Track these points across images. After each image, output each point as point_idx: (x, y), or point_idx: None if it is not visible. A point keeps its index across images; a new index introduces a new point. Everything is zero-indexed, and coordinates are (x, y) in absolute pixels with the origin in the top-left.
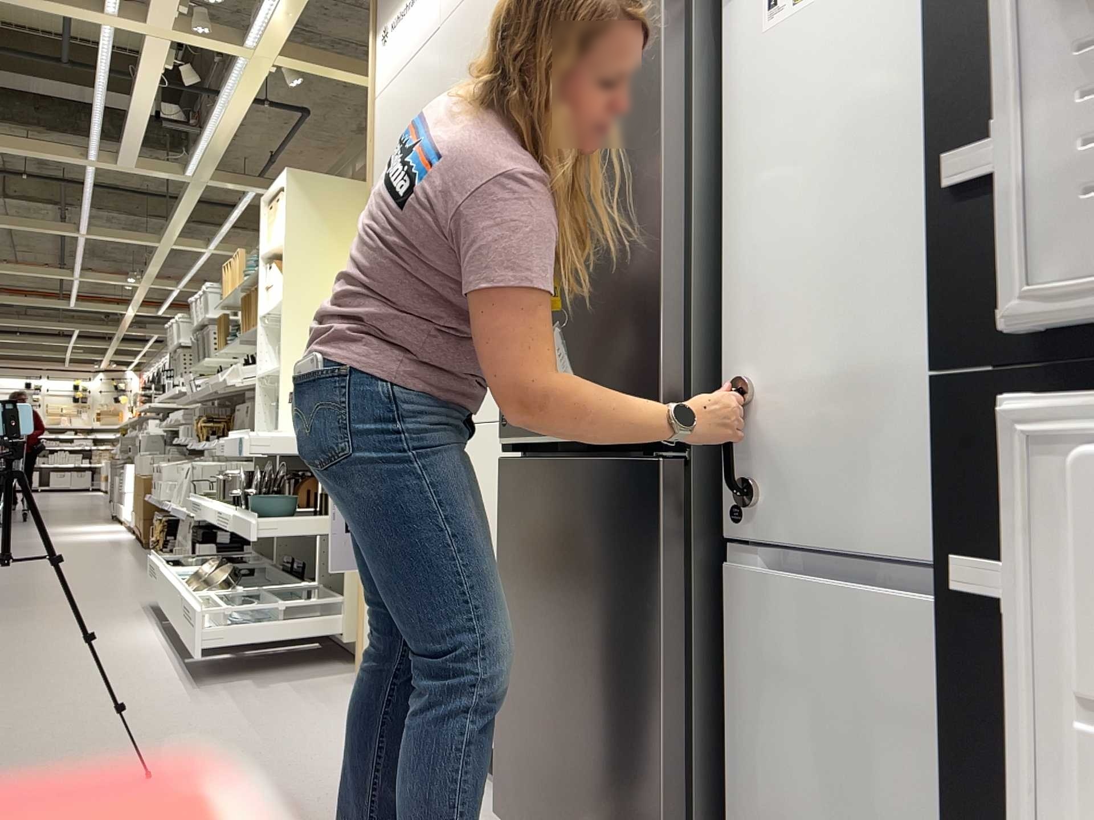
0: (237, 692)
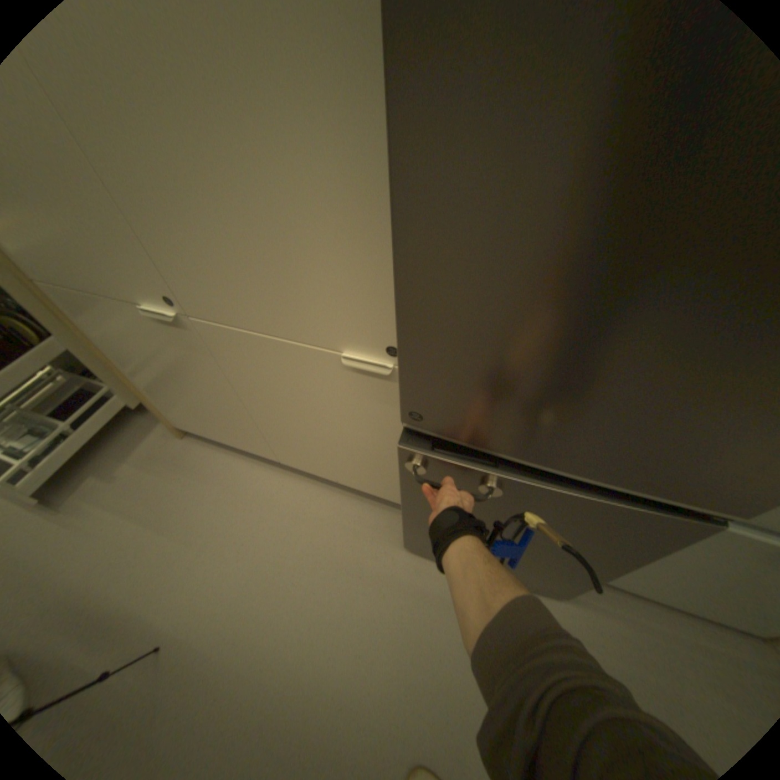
0: (95, 497)
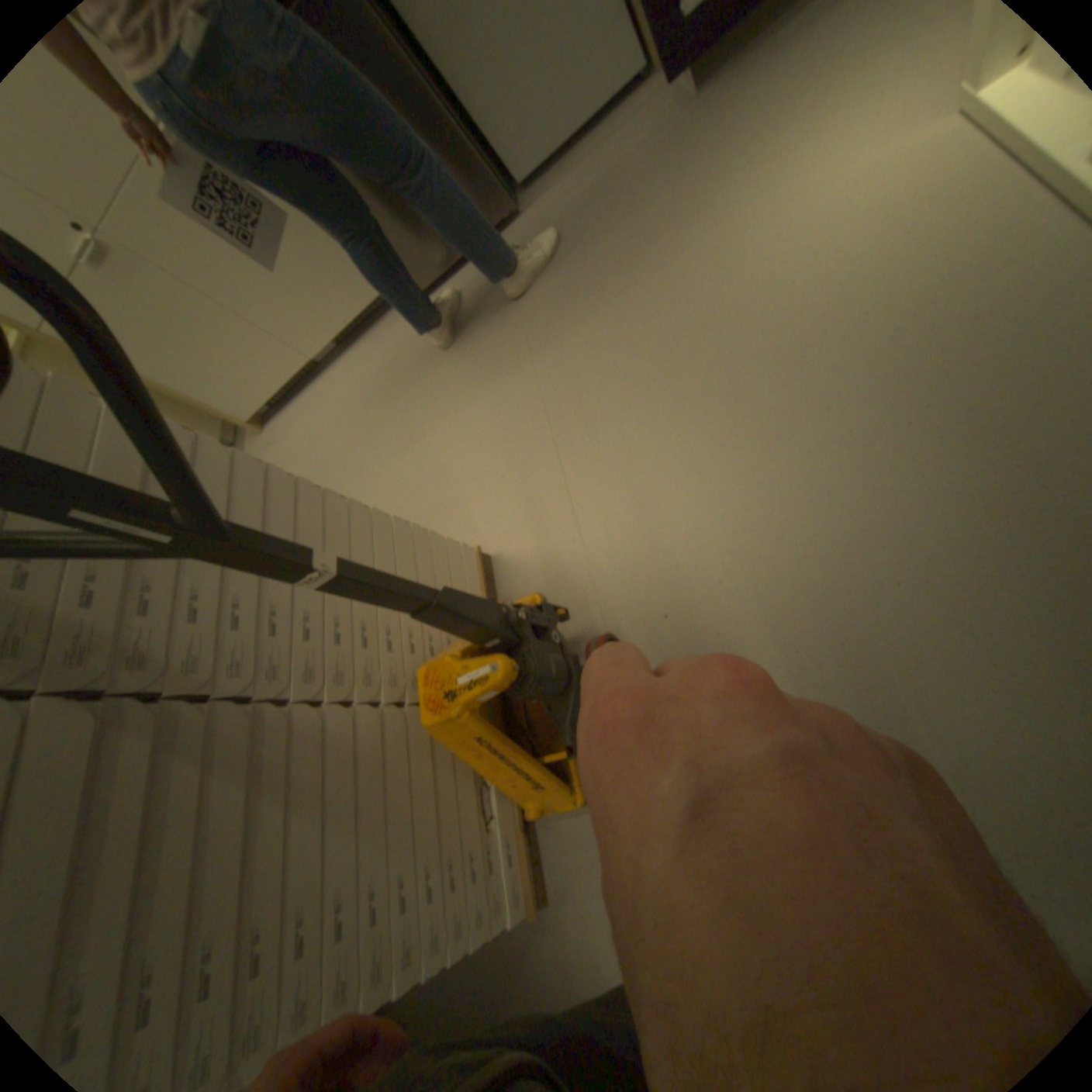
0: None
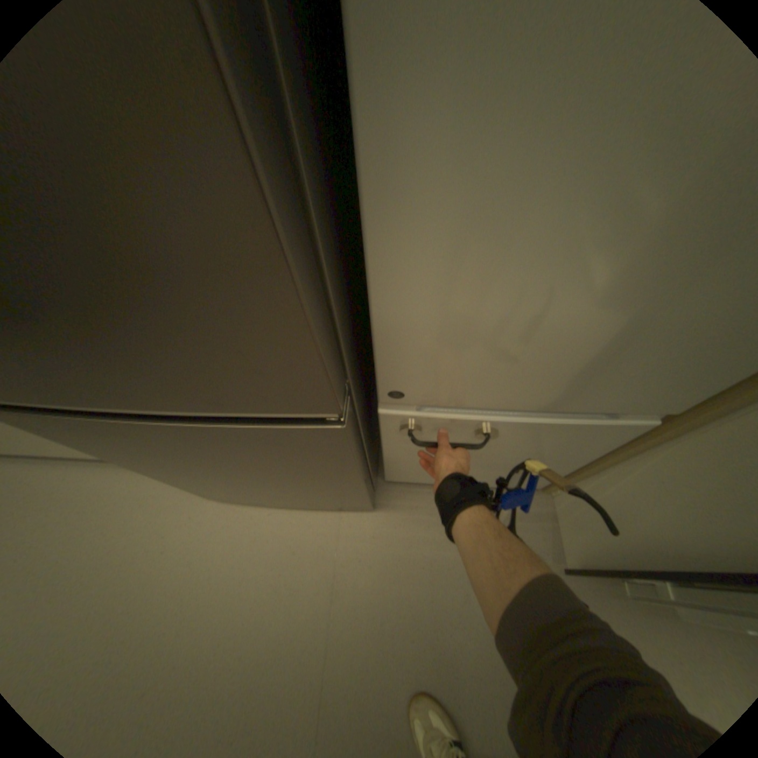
0: None
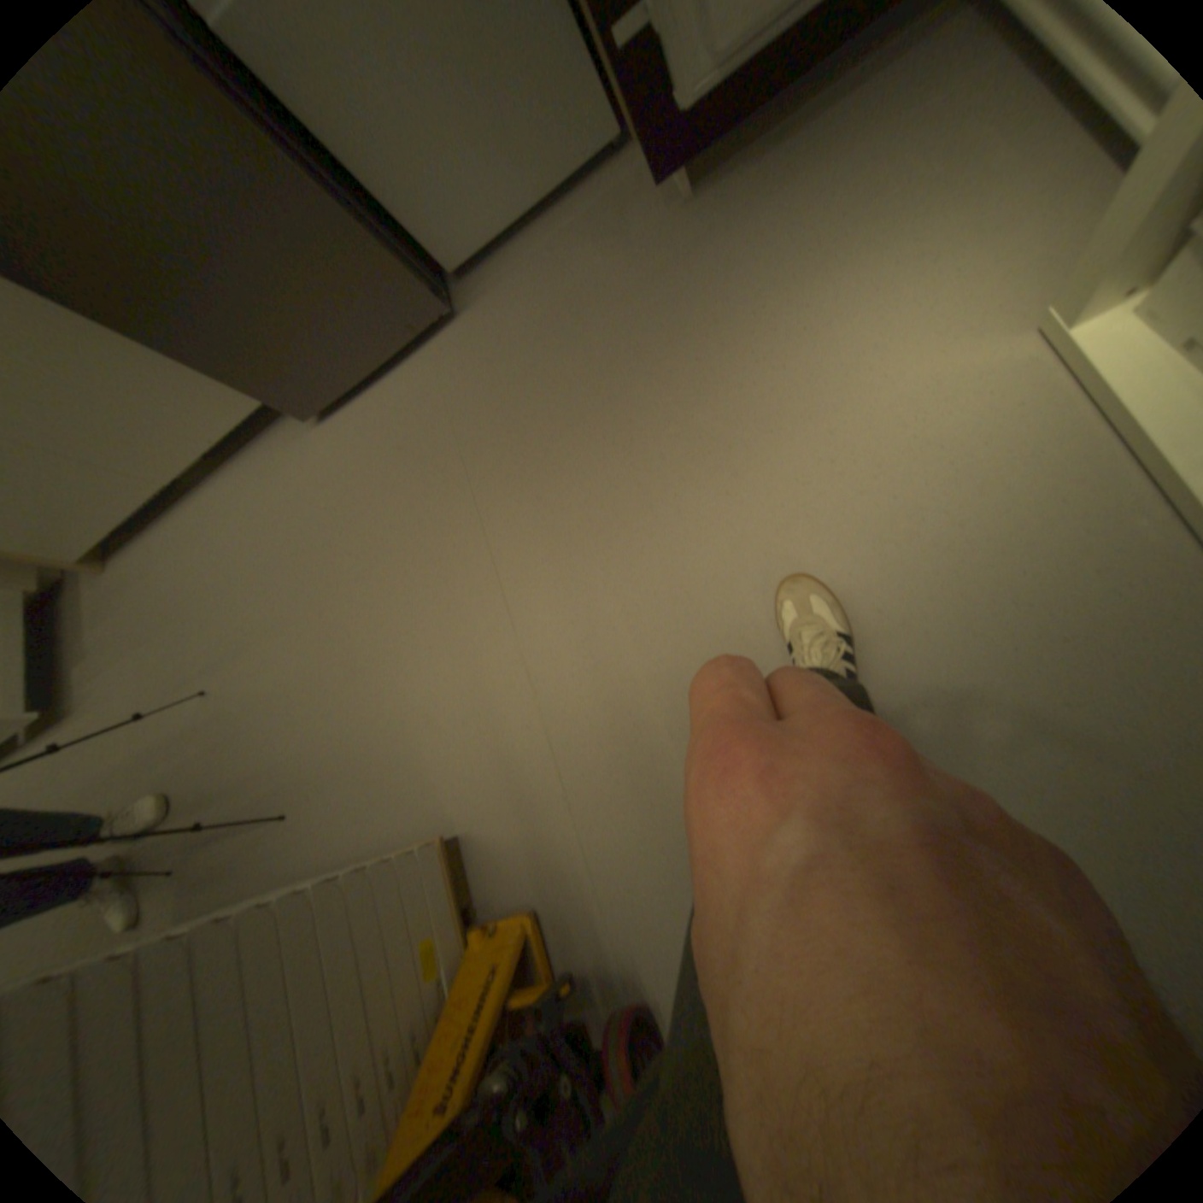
0: (93, 676)
